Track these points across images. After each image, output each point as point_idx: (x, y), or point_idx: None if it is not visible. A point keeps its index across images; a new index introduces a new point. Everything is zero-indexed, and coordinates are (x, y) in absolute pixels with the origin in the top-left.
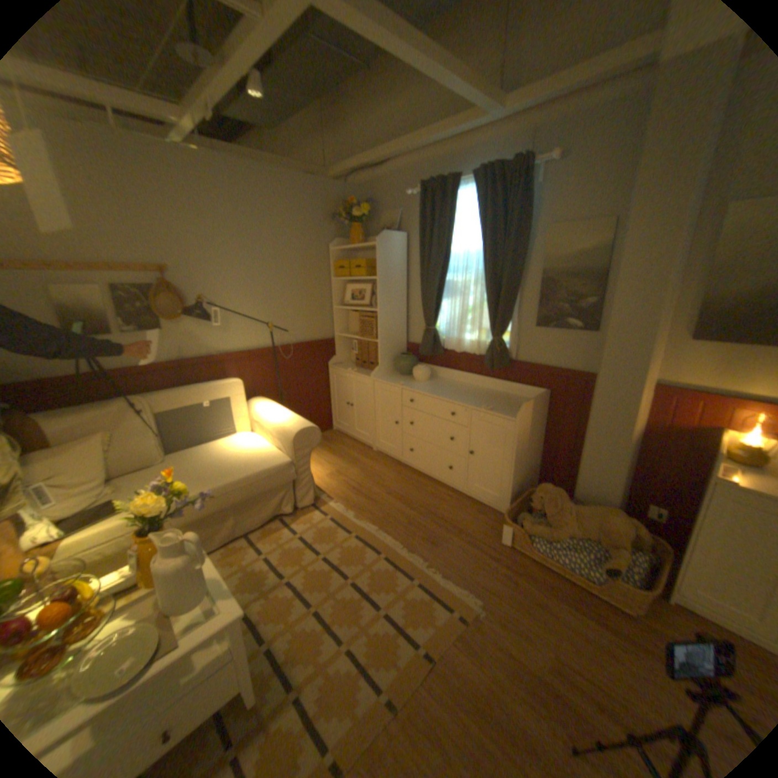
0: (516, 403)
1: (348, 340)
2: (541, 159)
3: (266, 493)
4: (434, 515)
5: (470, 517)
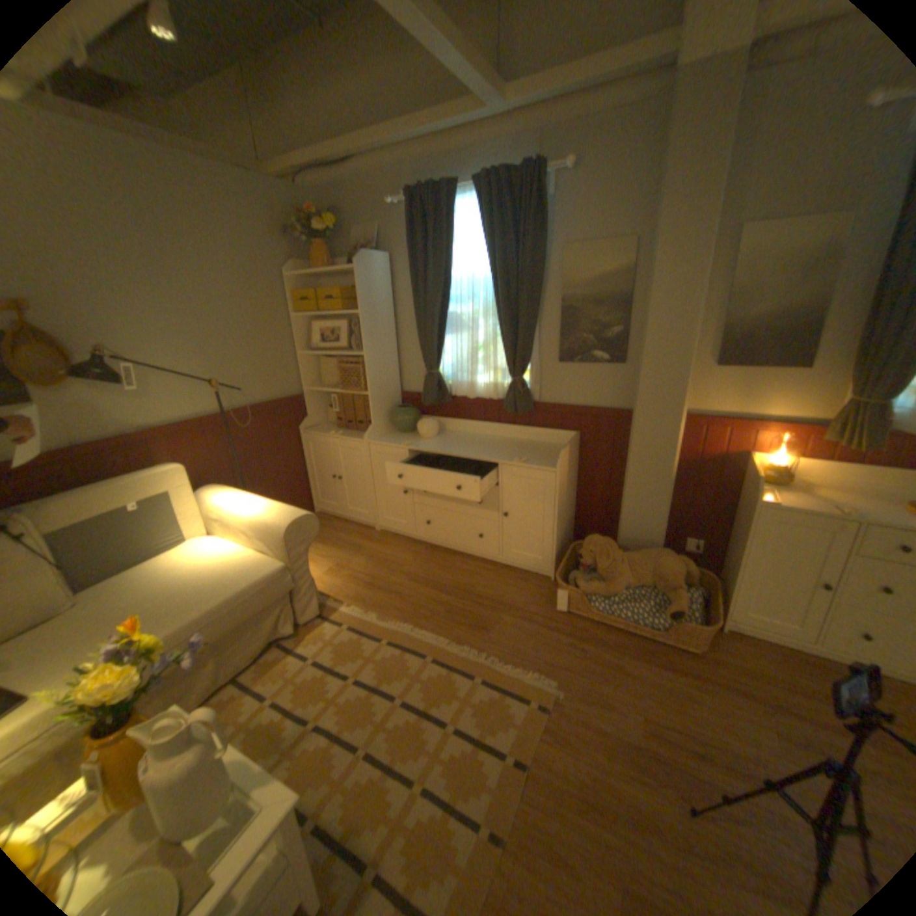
0: (546, 450)
1: (321, 394)
2: (553, 166)
3: (255, 614)
4: (473, 595)
5: (513, 588)
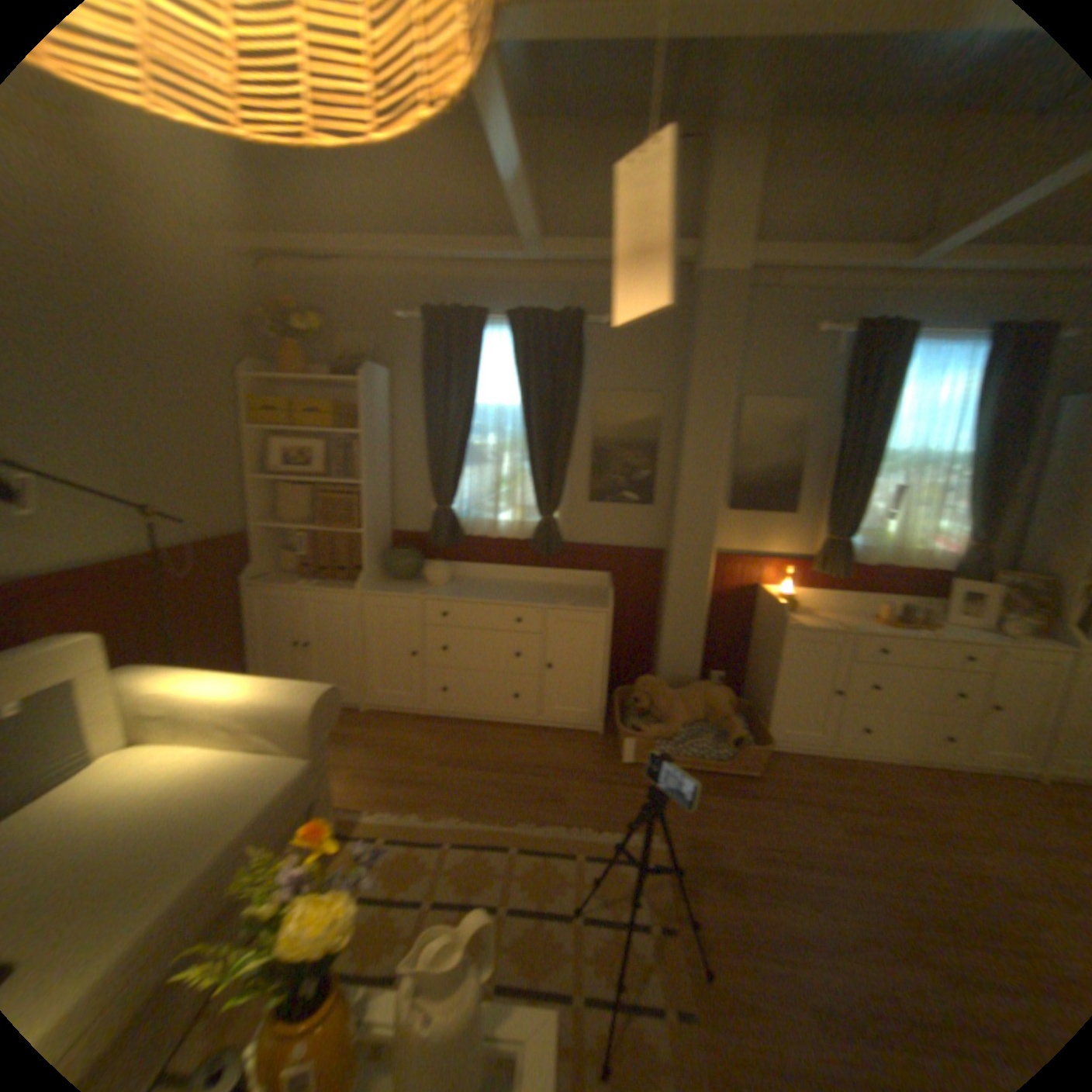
0: (583, 592)
1: (274, 532)
2: (593, 321)
3: (275, 843)
4: (526, 766)
5: (566, 751)
